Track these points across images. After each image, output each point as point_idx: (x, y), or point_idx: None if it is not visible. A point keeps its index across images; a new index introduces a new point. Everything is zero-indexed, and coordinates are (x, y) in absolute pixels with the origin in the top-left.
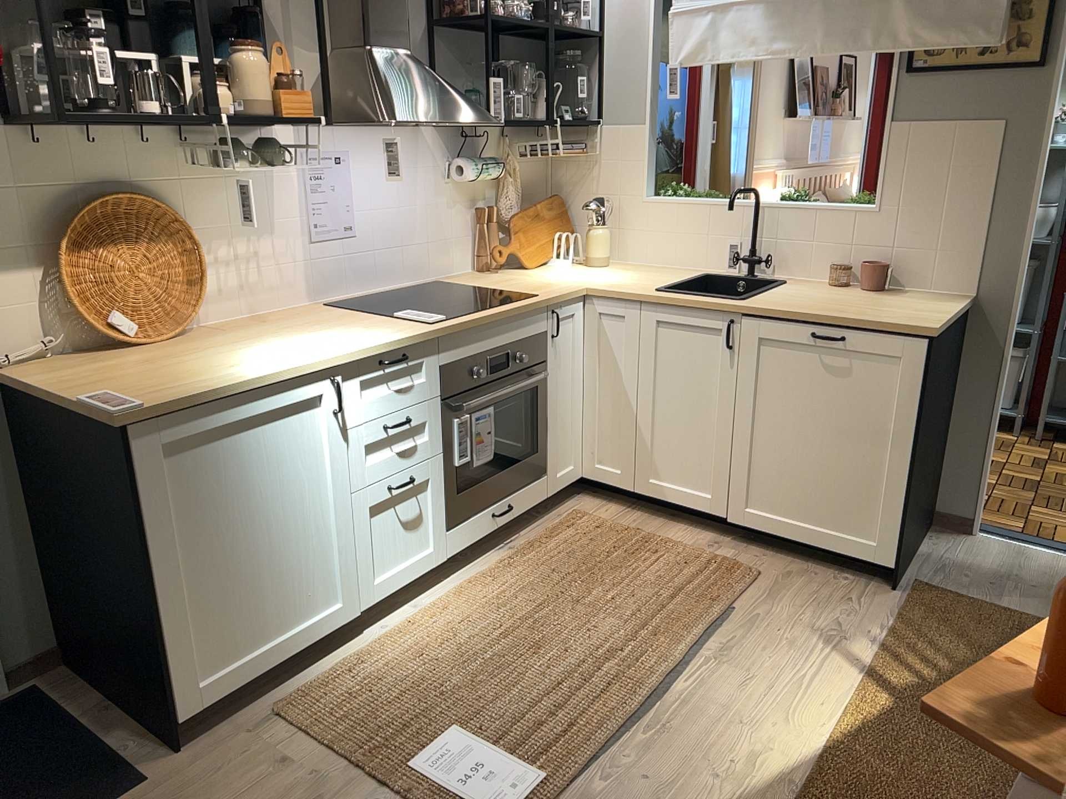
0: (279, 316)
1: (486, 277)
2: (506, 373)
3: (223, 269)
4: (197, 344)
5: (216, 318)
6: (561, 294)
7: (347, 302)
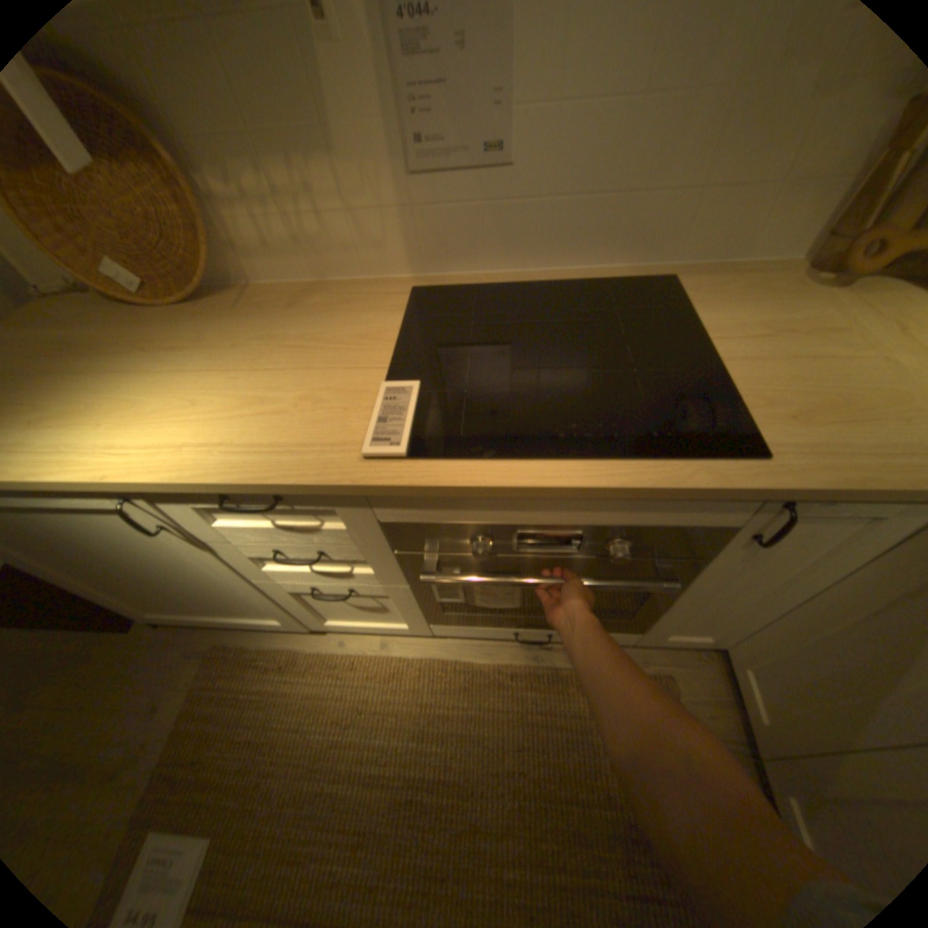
0: (332, 294)
1: (795, 294)
2: (572, 549)
3: (257, 207)
4: (162, 326)
5: (266, 274)
6: (841, 486)
7: (481, 281)
